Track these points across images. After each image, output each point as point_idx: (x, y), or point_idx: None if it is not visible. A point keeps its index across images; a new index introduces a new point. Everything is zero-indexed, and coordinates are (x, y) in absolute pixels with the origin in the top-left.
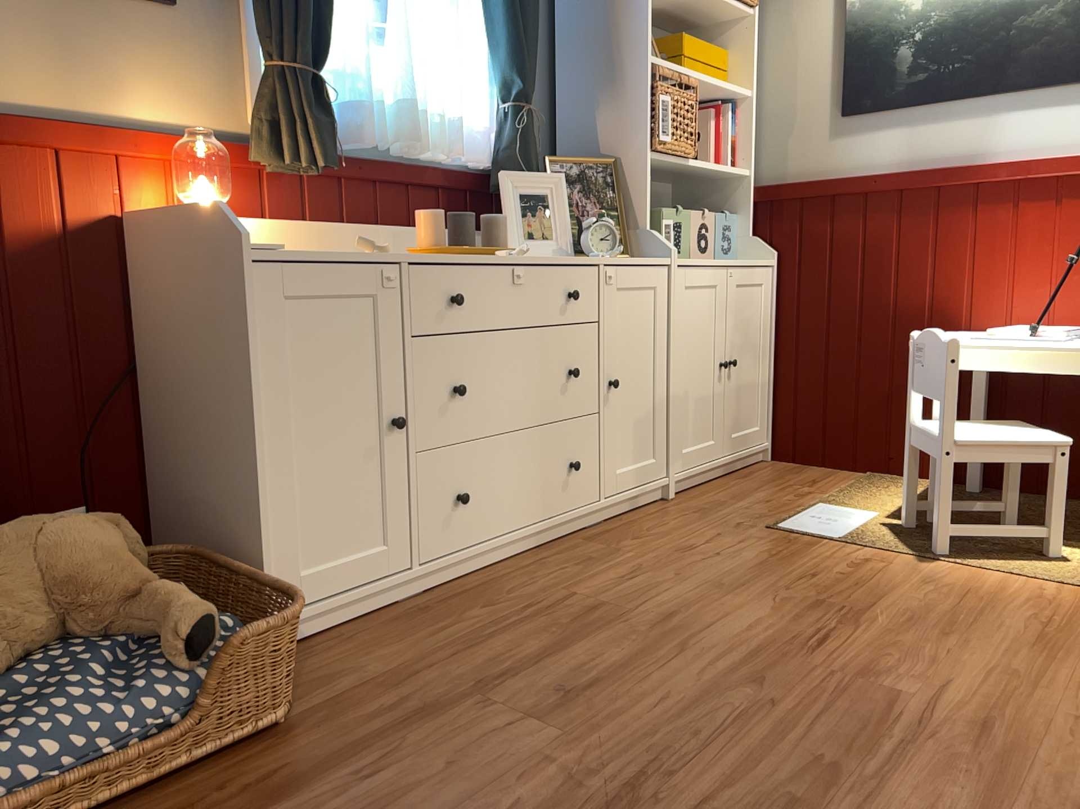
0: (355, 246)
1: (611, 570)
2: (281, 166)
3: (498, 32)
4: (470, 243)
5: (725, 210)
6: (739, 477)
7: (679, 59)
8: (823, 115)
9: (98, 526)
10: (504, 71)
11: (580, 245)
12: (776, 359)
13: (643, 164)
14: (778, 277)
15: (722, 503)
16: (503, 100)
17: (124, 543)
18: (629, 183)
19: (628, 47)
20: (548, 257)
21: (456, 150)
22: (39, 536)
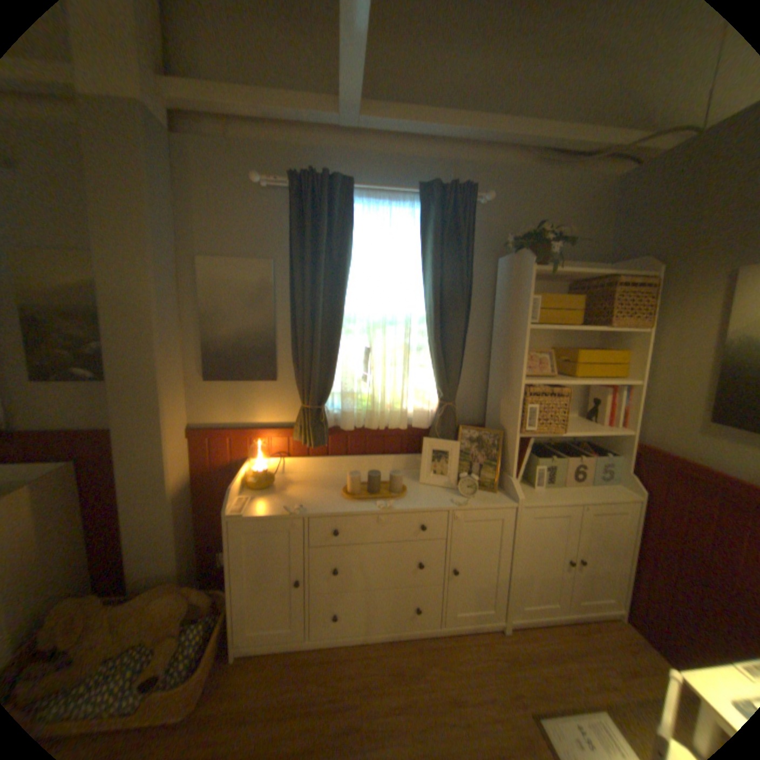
0: (286, 508)
1: (398, 697)
2: (304, 442)
3: (434, 367)
4: (375, 489)
5: (618, 450)
6: (582, 633)
7: (576, 364)
8: (700, 415)
9: (170, 604)
10: (436, 385)
11: (459, 484)
12: (640, 562)
13: (515, 441)
14: (649, 510)
15: (535, 661)
16: (437, 397)
17: (181, 609)
18: (509, 447)
19: (515, 372)
20: (411, 505)
21: (400, 427)
22: (149, 606)
